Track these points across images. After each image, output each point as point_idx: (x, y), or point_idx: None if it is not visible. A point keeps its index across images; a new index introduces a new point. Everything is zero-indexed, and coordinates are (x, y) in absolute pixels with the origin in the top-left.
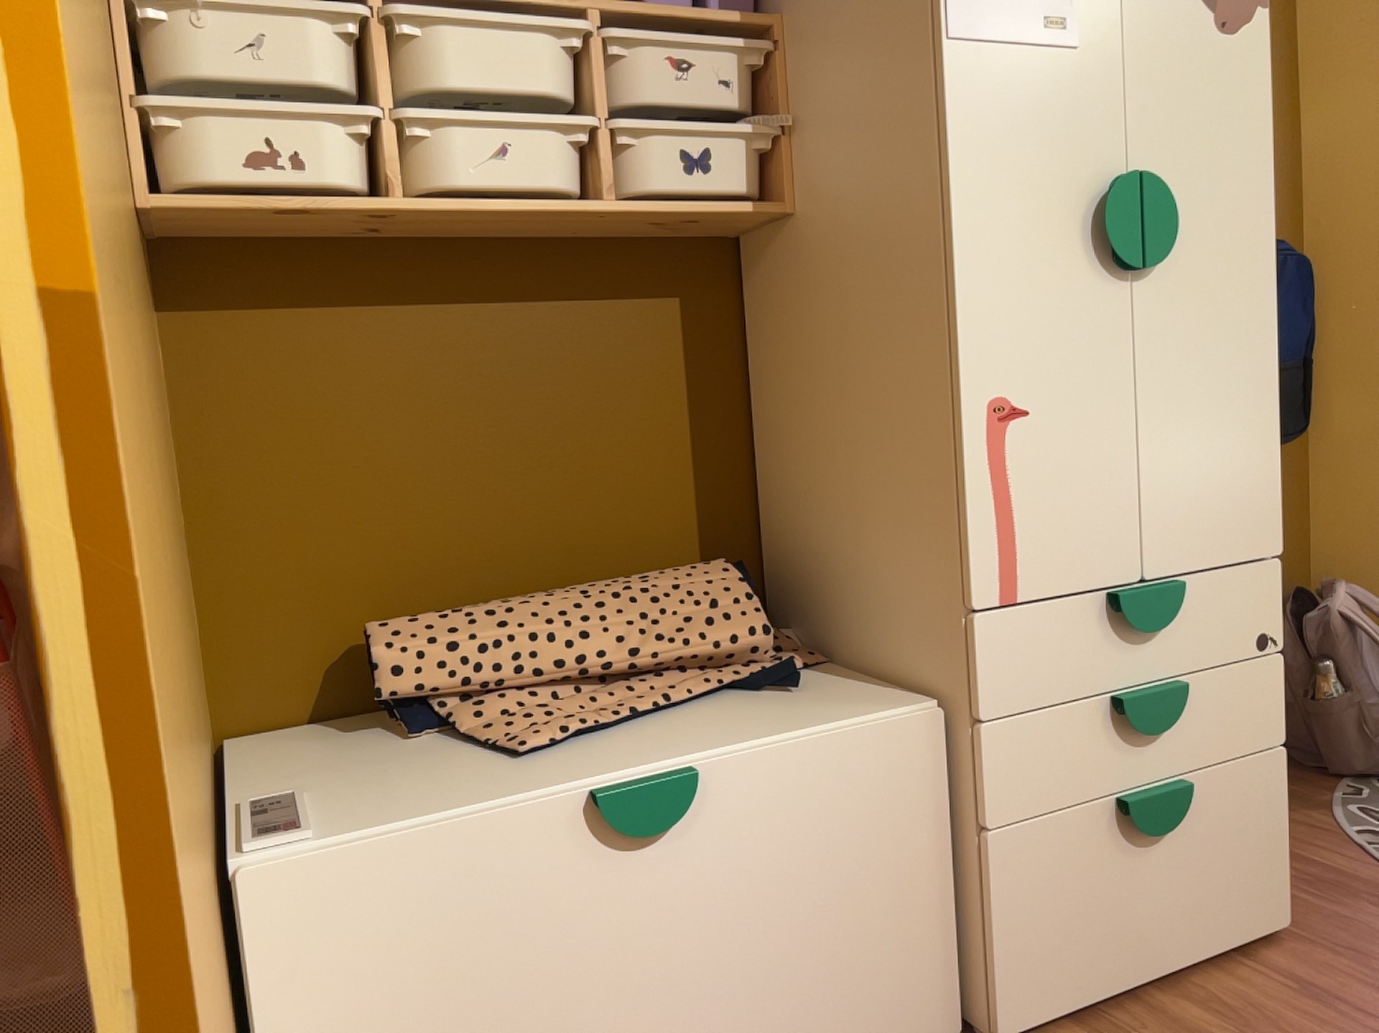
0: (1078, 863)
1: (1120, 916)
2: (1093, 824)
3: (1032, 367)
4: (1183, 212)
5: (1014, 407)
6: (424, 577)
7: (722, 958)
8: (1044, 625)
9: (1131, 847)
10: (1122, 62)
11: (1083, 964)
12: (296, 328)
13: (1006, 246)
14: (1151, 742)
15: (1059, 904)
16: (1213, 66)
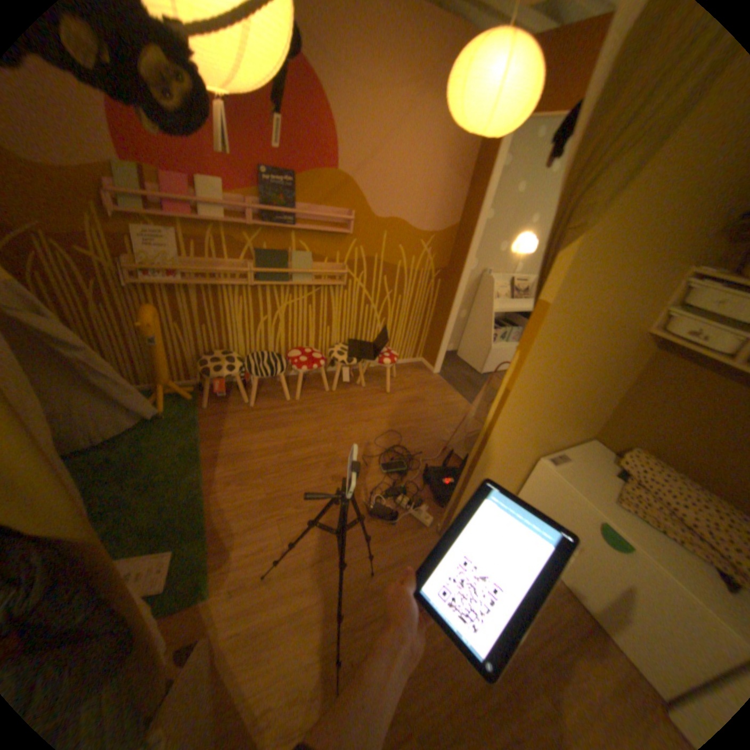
0: None
1: None
2: None
3: None
4: None
5: None
6: (675, 452)
7: (611, 585)
8: None
9: None
10: None
11: None
12: (695, 370)
13: None
14: None
15: None
16: None
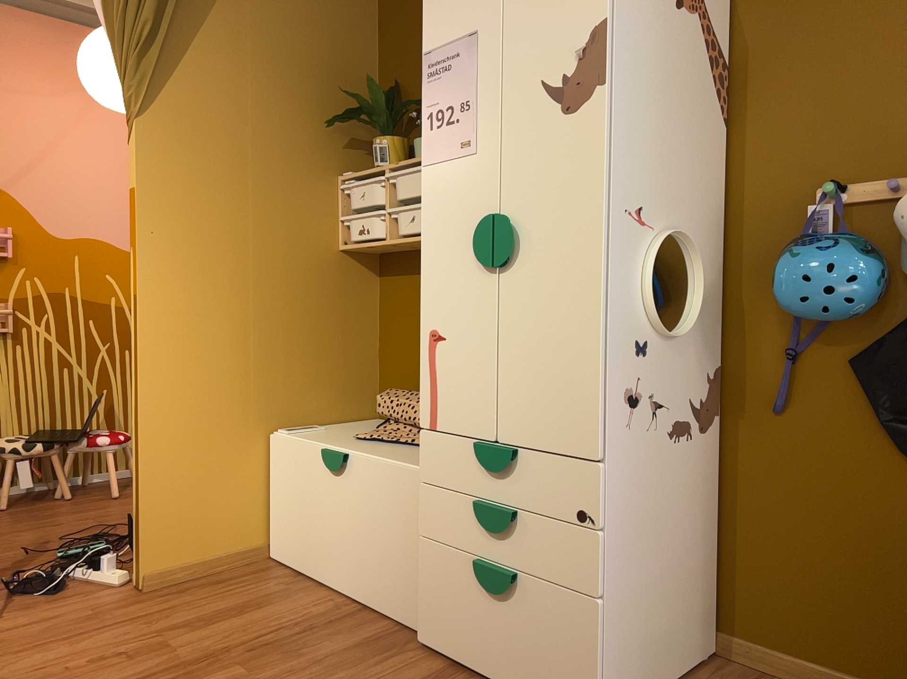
0: (456, 581)
1: (475, 628)
2: (465, 565)
3: (447, 315)
4: (532, 230)
5: (439, 334)
6: None
7: (351, 531)
8: (447, 447)
9: (484, 594)
10: (499, 152)
11: (455, 638)
12: (405, 281)
13: (439, 257)
14: (494, 538)
15: (445, 595)
16: (558, 137)
